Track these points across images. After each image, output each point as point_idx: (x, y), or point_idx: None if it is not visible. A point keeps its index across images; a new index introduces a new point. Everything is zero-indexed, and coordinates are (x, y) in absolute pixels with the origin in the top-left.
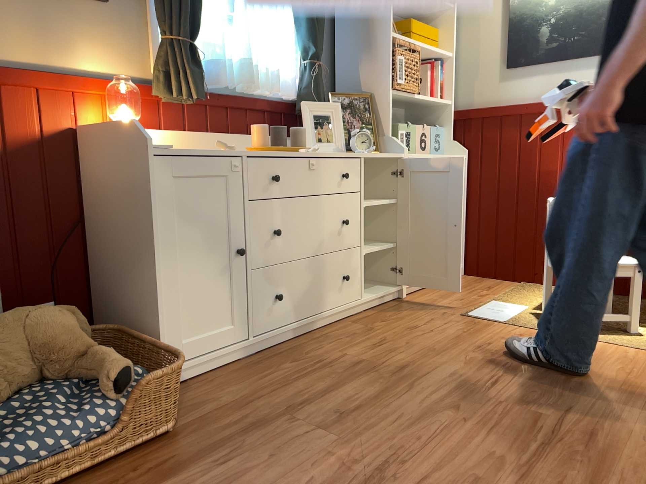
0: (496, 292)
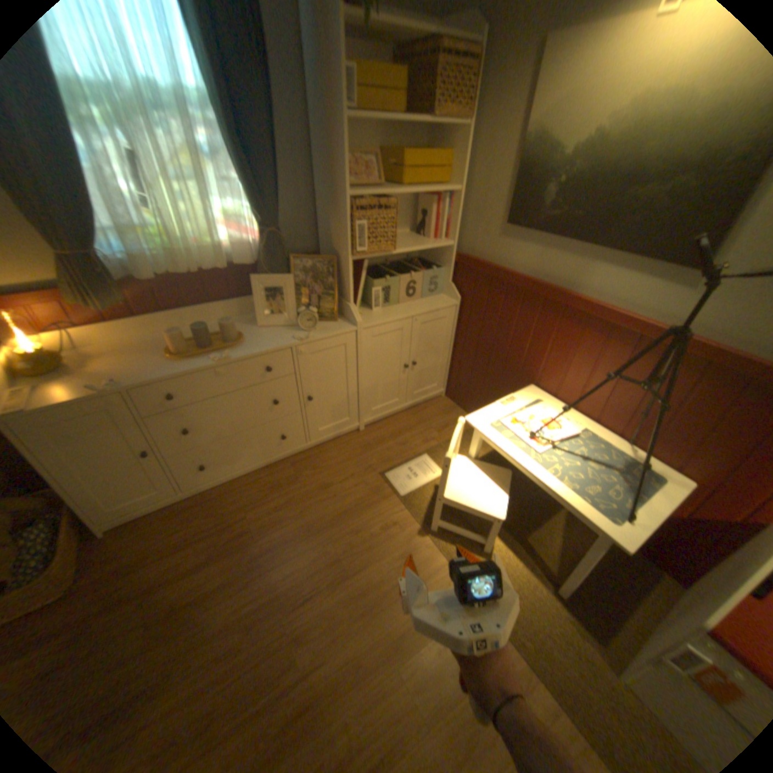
0: (443, 437)
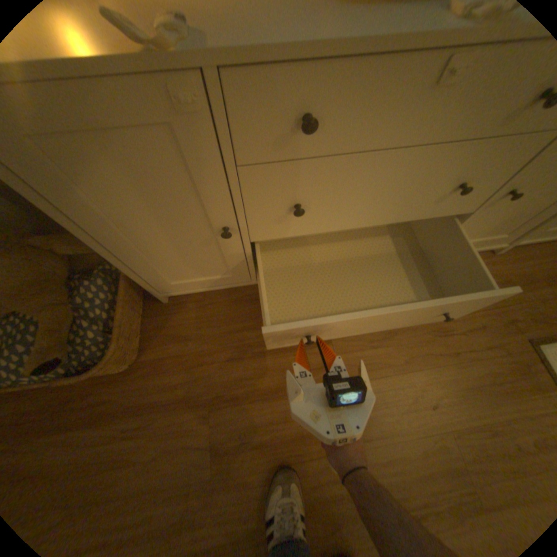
0: None
